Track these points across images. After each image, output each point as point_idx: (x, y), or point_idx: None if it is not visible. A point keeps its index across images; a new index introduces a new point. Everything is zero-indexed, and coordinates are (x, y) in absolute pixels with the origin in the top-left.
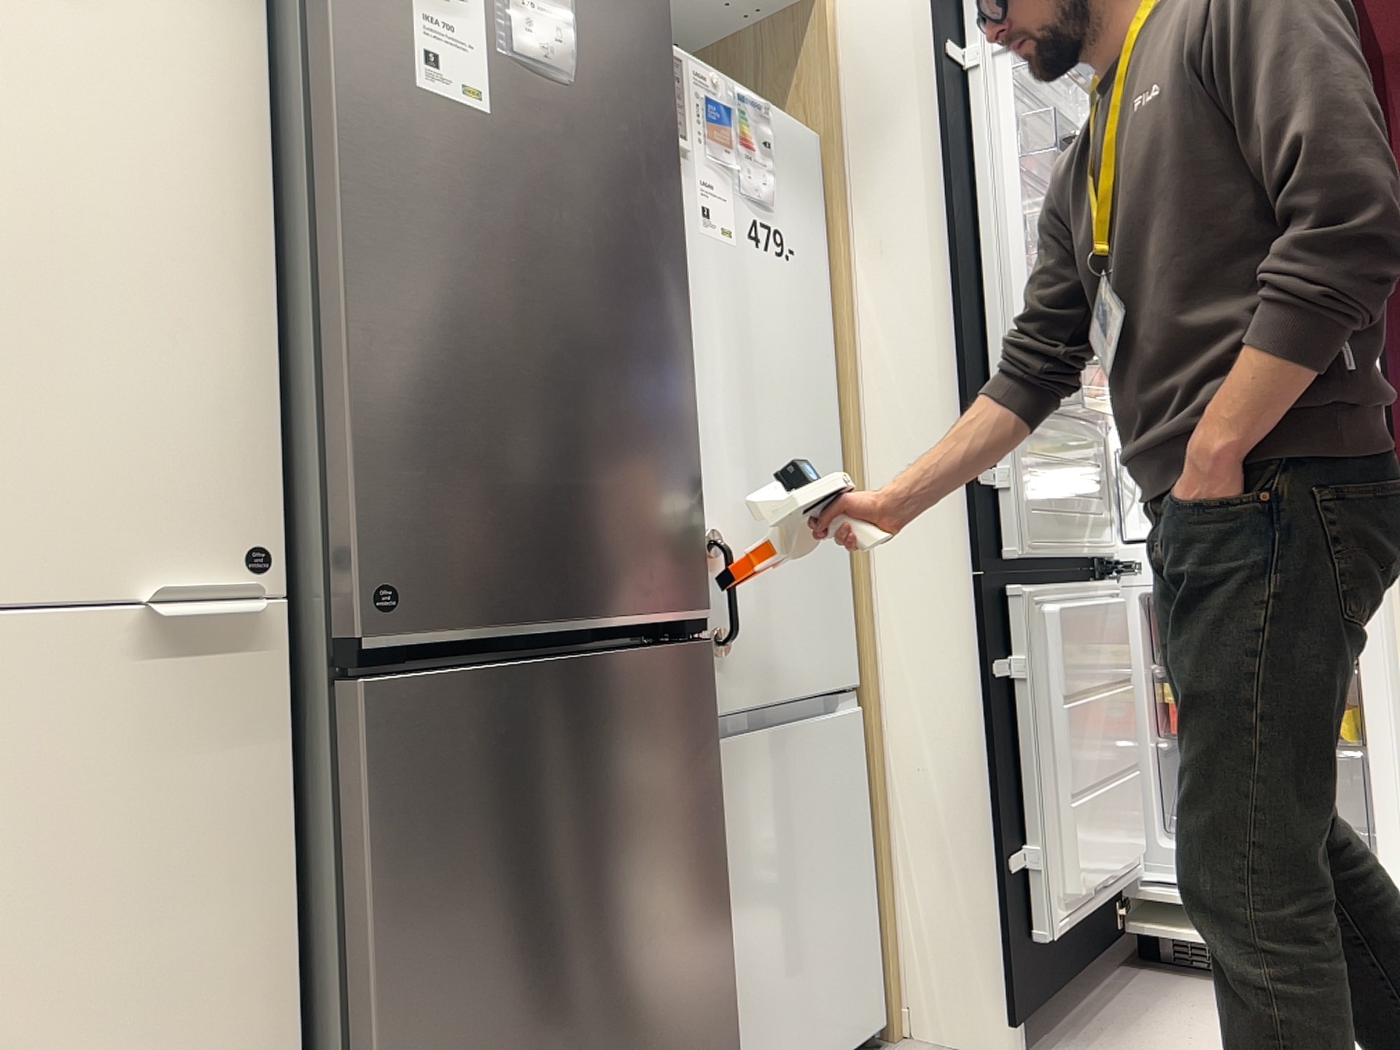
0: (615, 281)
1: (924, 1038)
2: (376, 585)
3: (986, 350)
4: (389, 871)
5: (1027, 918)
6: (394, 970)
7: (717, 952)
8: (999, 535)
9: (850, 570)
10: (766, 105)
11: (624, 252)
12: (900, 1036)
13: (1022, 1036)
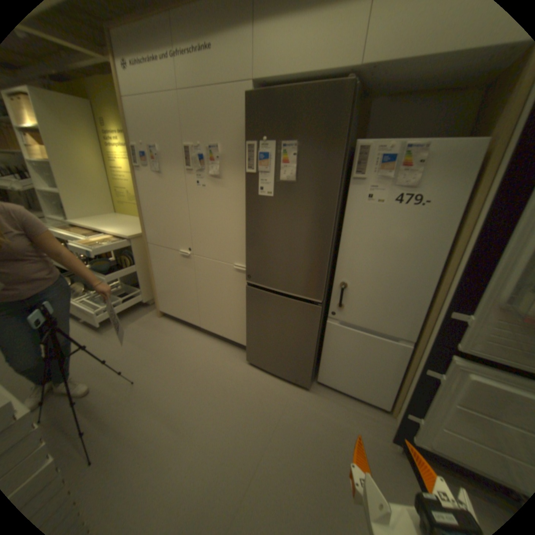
0: (304, 228)
1: (396, 424)
2: (249, 274)
3: (492, 268)
4: (249, 308)
5: (414, 432)
6: (249, 318)
7: (309, 355)
8: (459, 337)
9: (431, 311)
10: (438, 138)
11: (308, 220)
12: (394, 417)
13: (401, 448)
